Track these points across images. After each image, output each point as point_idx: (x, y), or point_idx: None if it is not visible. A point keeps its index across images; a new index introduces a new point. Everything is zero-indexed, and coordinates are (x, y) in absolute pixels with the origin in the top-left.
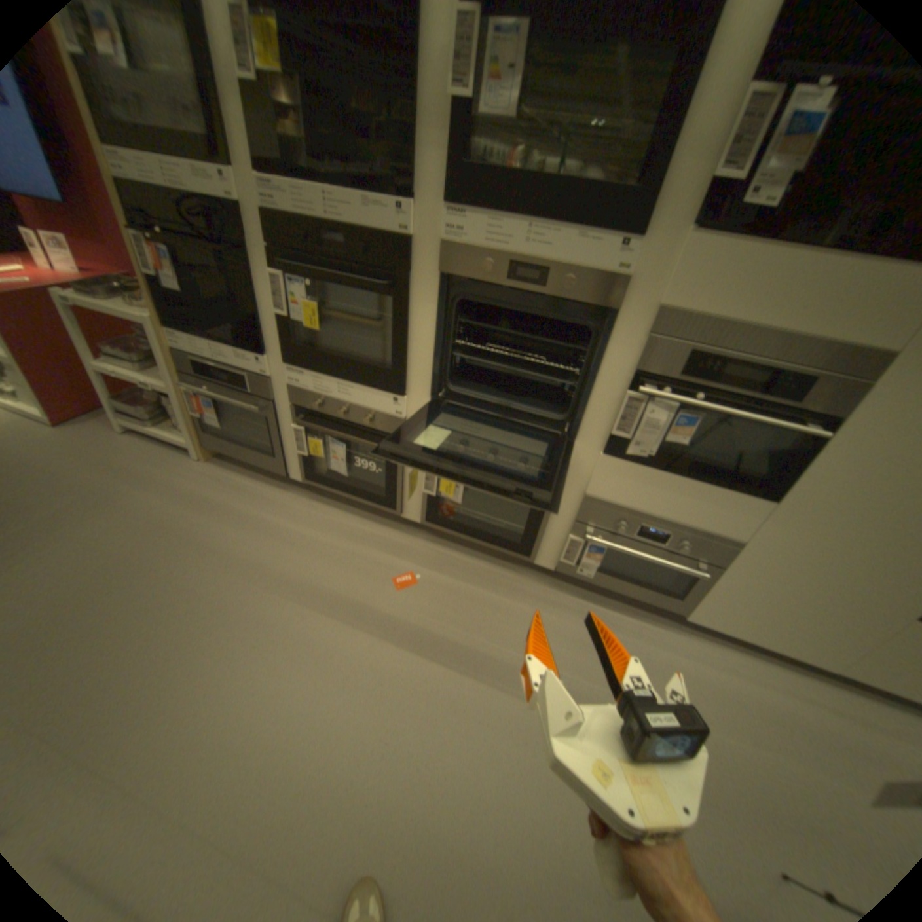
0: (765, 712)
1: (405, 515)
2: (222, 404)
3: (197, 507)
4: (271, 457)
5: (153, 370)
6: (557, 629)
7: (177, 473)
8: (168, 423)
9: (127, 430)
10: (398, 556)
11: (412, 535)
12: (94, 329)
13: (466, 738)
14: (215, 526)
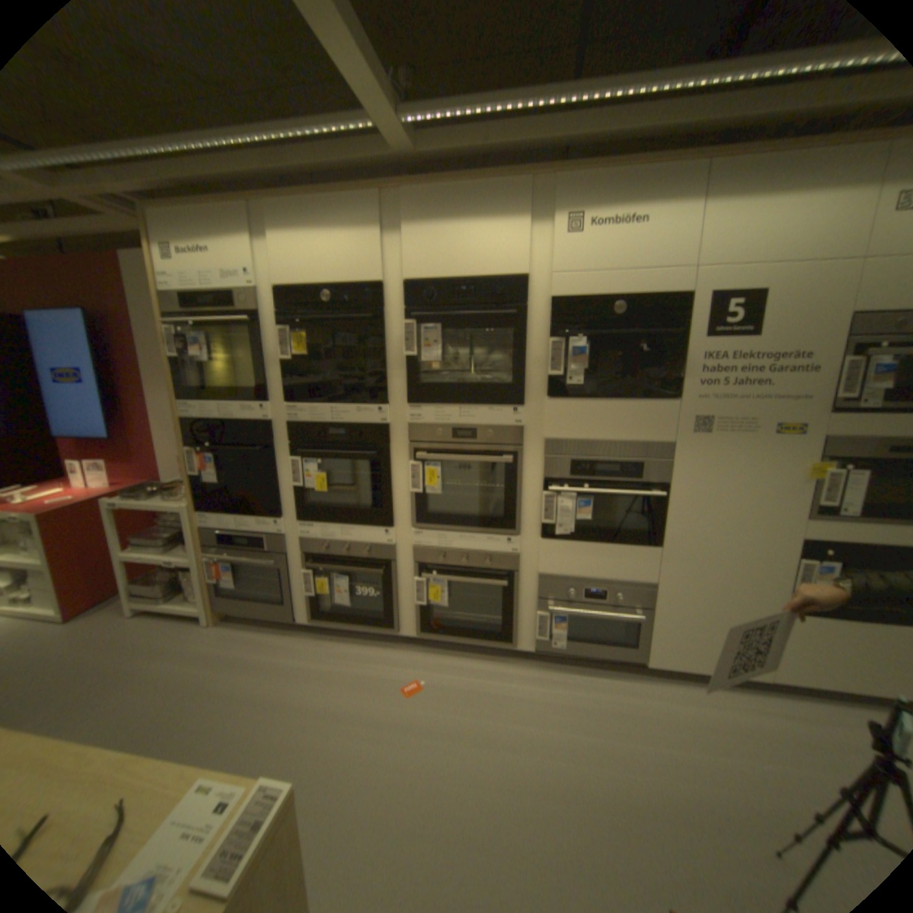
0: (730, 731)
1: (401, 634)
2: (235, 569)
3: (212, 666)
4: (276, 609)
5: (173, 552)
6: (549, 702)
7: (188, 641)
8: (178, 599)
9: (136, 614)
10: (401, 671)
11: (409, 652)
12: (116, 530)
13: (492, 807)
14: (232, 679)
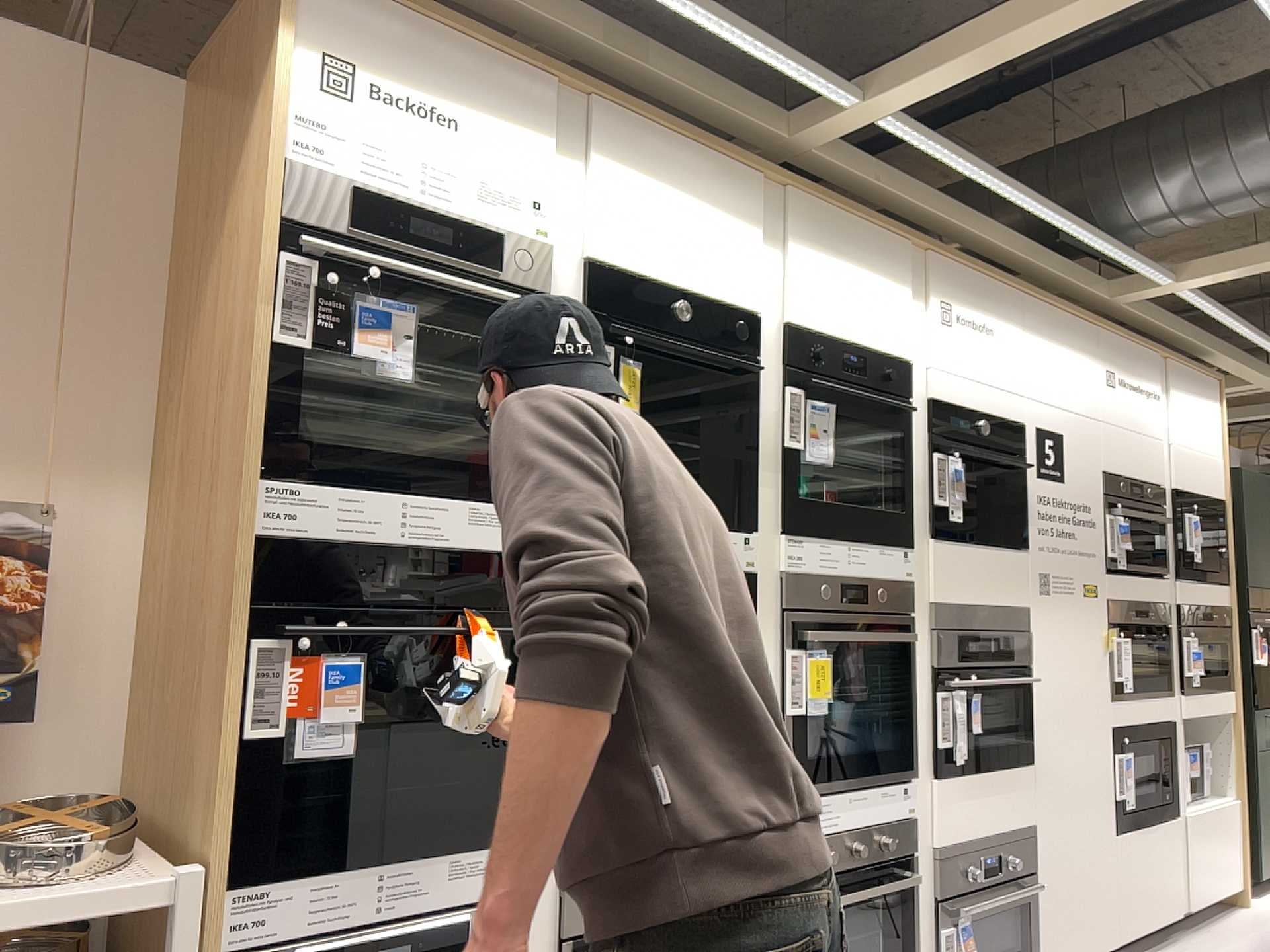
0: None
1: None
2: None
3: None
4: None
5: None
6: None
7: None
8: None
9: None
10: None
11: None
12: None
13: None
14: None
